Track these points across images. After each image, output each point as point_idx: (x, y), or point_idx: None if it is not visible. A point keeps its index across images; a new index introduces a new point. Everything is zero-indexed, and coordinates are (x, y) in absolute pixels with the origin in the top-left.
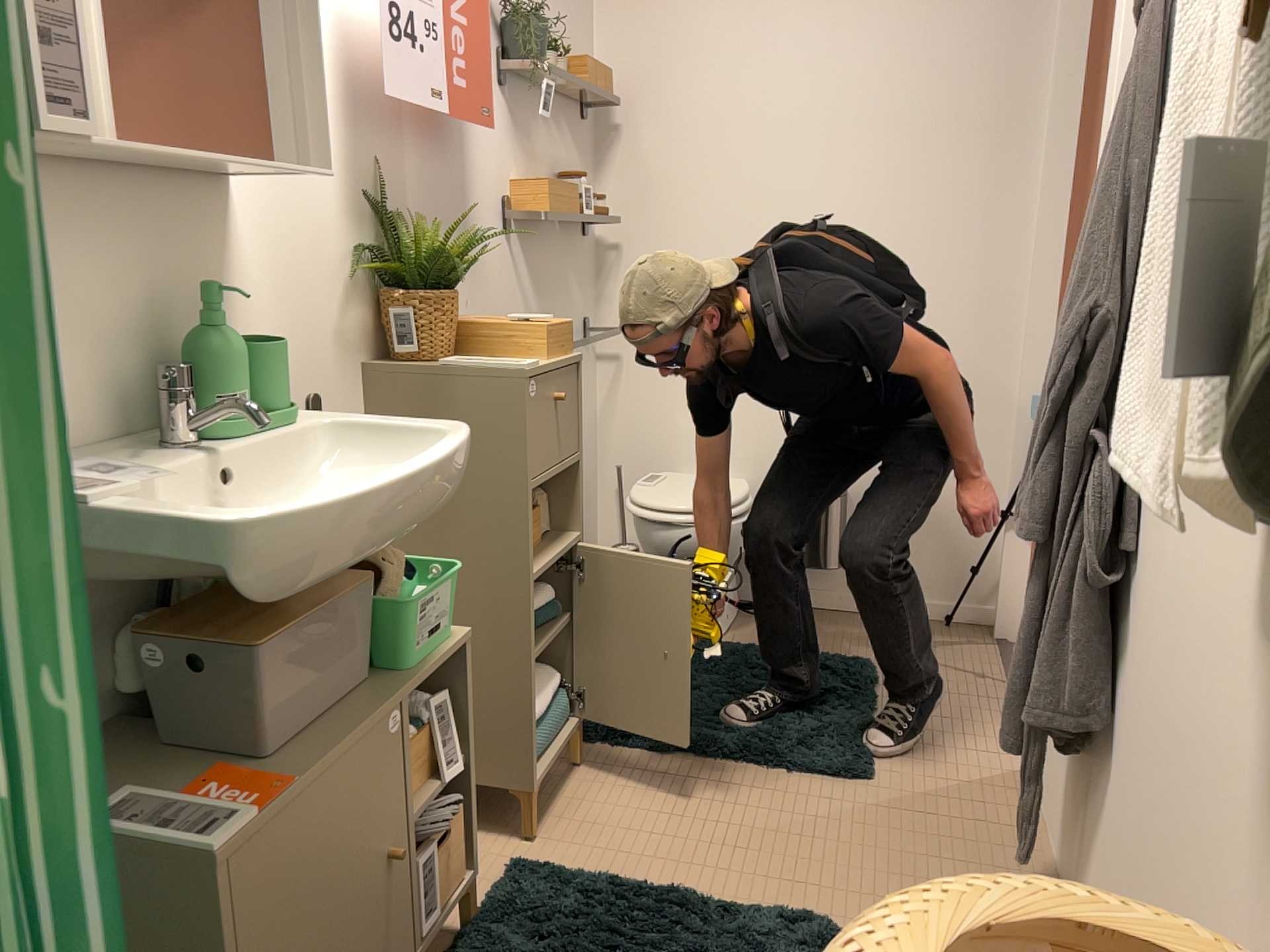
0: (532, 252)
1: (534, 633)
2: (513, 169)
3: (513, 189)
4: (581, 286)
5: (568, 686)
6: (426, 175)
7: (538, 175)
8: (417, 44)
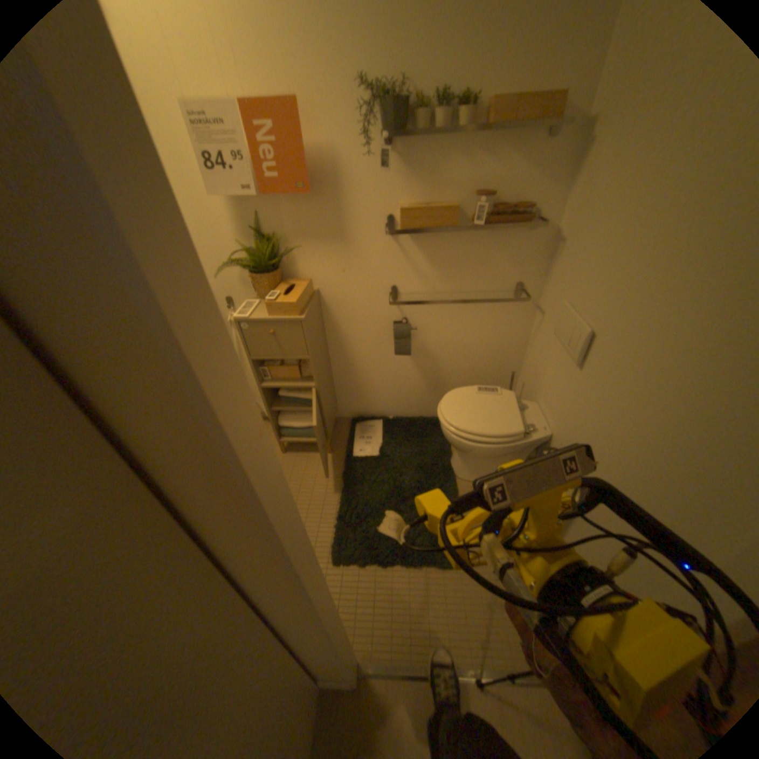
0: (428, 243)
1: (264, 402)
2: (402, 196)
3: (400, 208)
4: (514, 262)
5: (307, 427)
6: (297, 213)
7: (444, 194)
8: (223, 166)
